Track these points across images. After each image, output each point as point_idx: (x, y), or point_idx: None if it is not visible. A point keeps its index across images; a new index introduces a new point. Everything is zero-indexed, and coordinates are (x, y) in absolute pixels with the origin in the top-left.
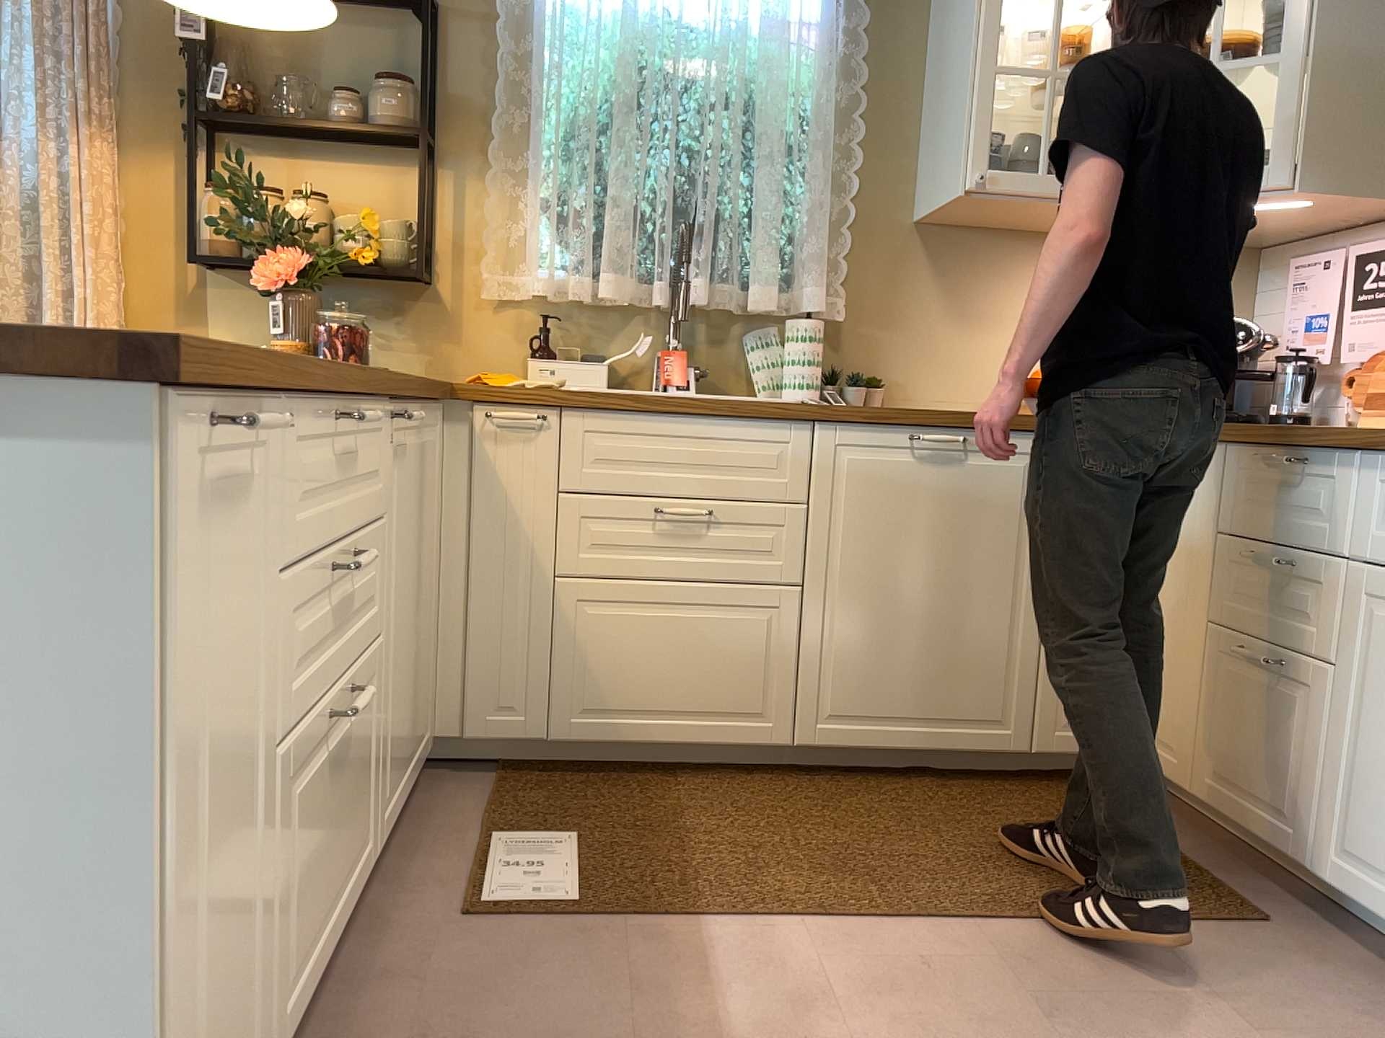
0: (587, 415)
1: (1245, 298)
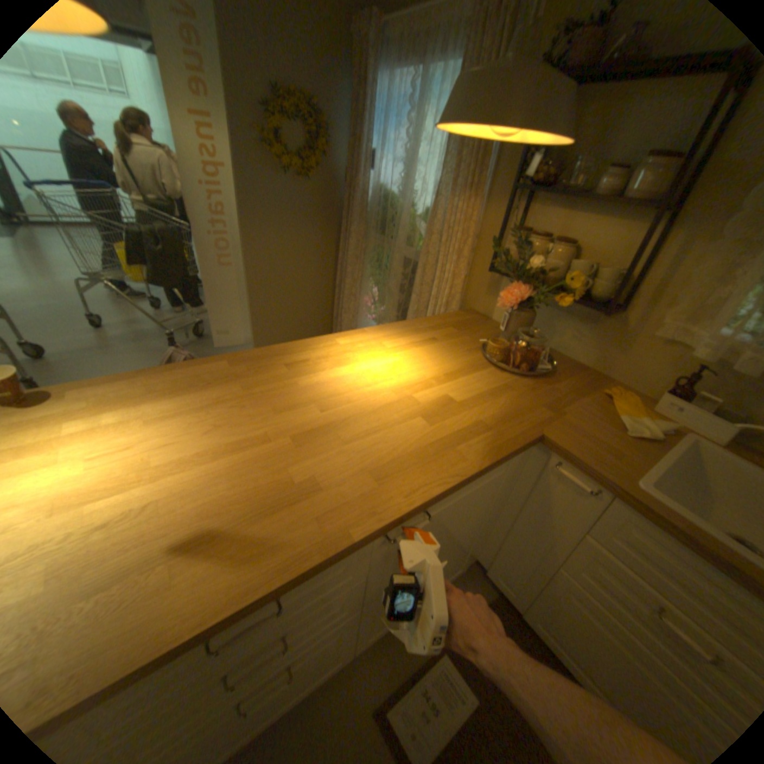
0: (639, 516)
1: None
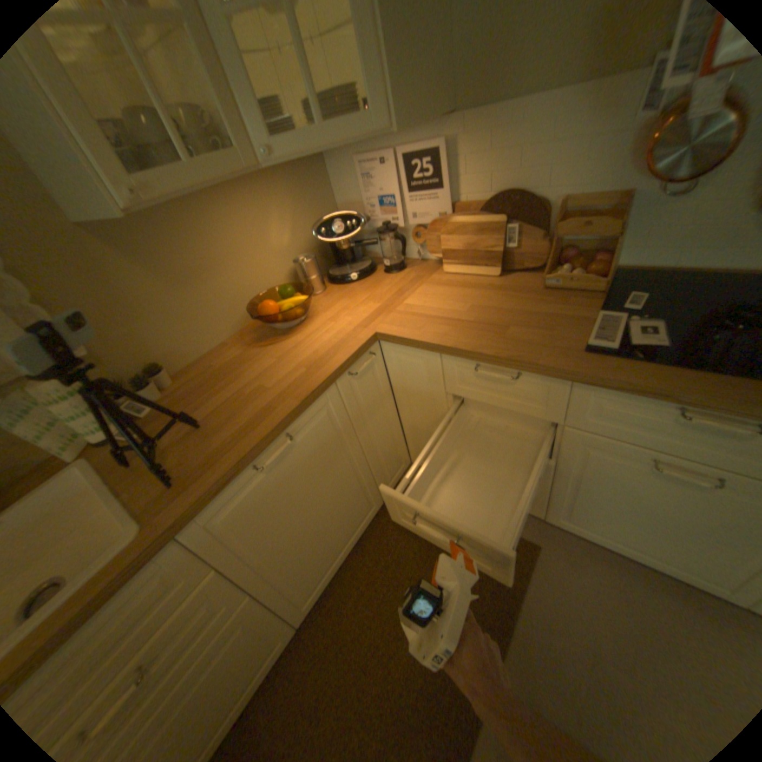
0: None
1: (325, 182)
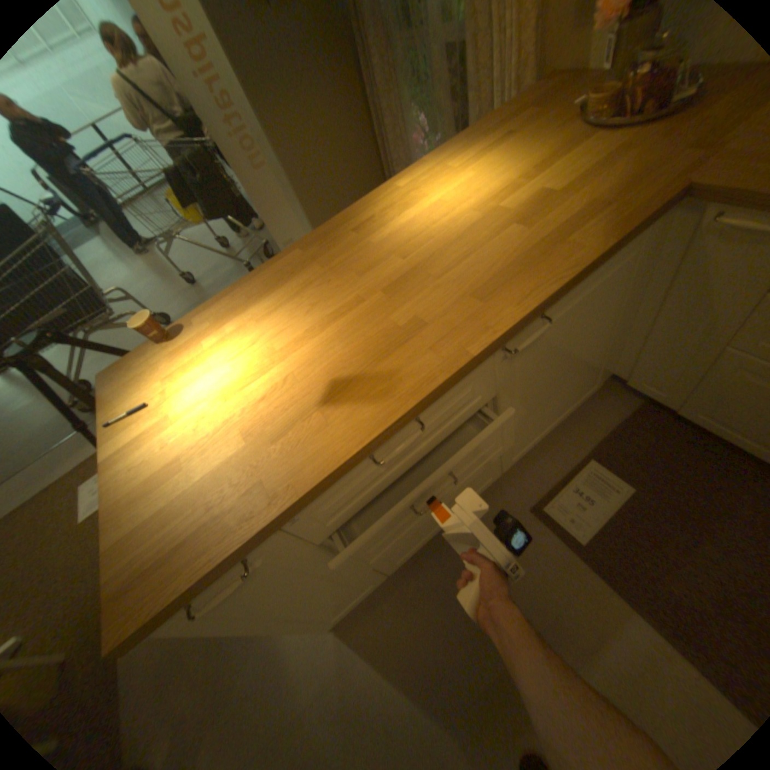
0: None
1: None
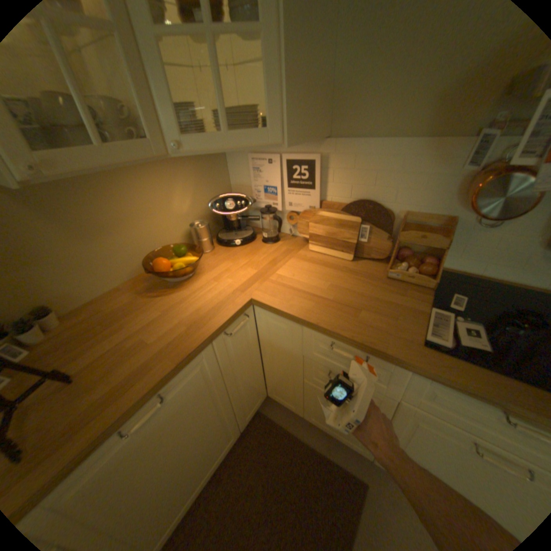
0: None
1: (223, 167)
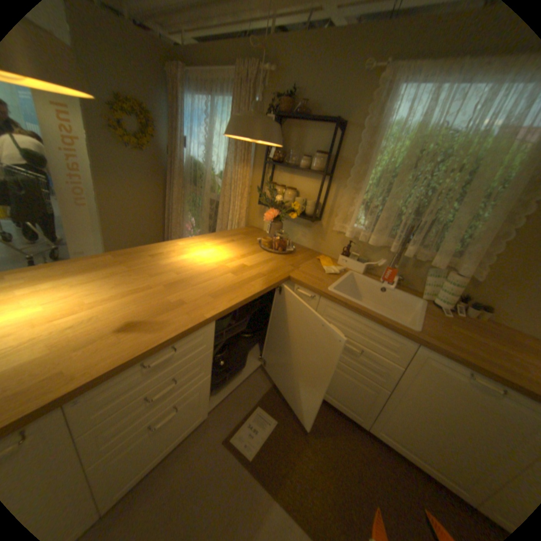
0: (329, 302)
1: None
